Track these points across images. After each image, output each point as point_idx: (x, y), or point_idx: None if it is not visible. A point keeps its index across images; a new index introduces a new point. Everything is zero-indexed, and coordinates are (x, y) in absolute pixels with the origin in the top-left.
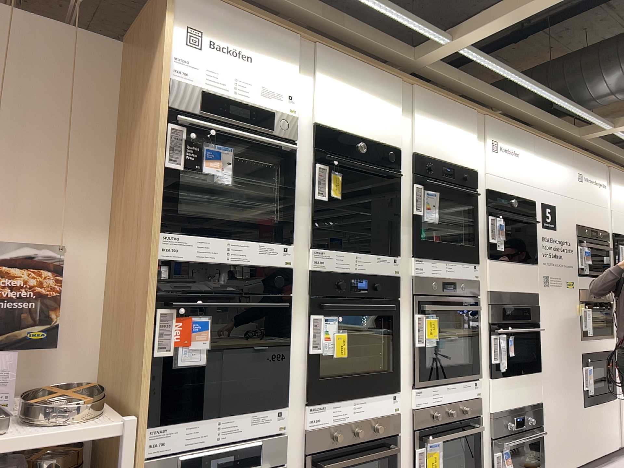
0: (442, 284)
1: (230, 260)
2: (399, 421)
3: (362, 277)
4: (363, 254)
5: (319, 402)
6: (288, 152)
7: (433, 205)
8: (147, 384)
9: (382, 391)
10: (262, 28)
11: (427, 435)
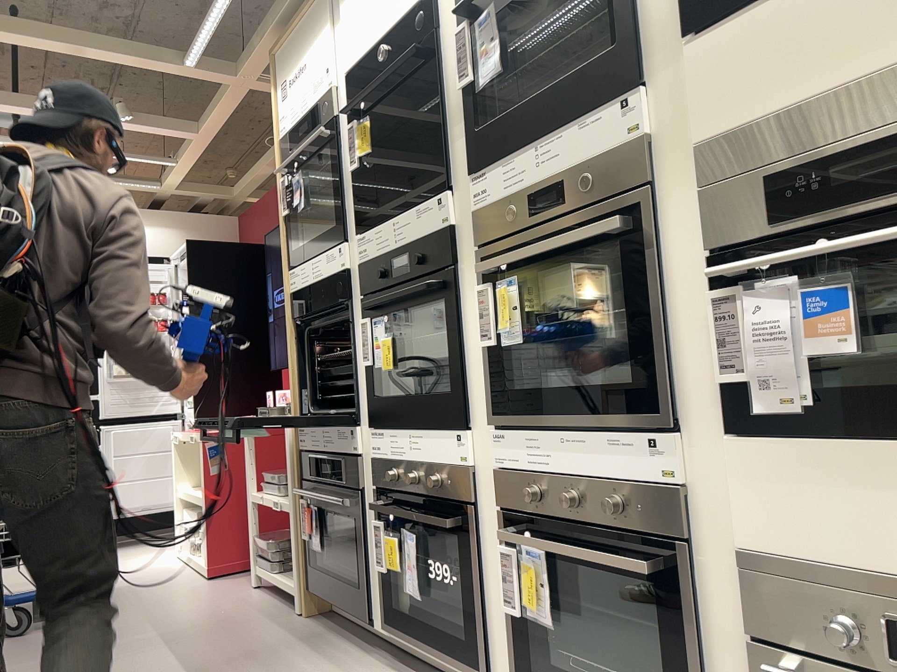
0: (528, 202)
1: (313, 278)
2: (468, 482)
3: (400, 250)
4: (398, 215)
5: (377, 428)
6: (326, 137)
7: (488, 41)
8: (292, 392)
9: (441, 425)
10: (305, 24)
11: (525, 529)
